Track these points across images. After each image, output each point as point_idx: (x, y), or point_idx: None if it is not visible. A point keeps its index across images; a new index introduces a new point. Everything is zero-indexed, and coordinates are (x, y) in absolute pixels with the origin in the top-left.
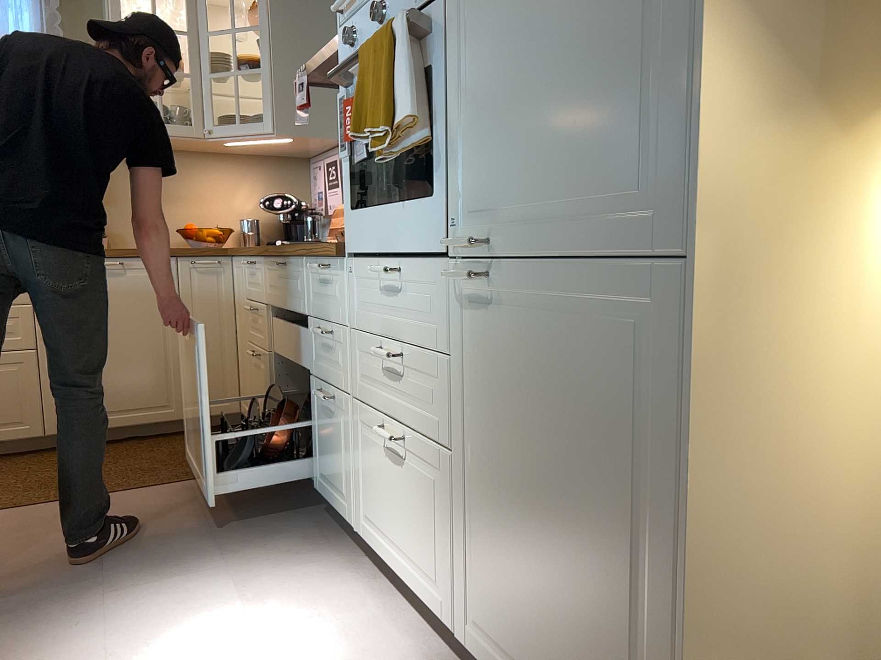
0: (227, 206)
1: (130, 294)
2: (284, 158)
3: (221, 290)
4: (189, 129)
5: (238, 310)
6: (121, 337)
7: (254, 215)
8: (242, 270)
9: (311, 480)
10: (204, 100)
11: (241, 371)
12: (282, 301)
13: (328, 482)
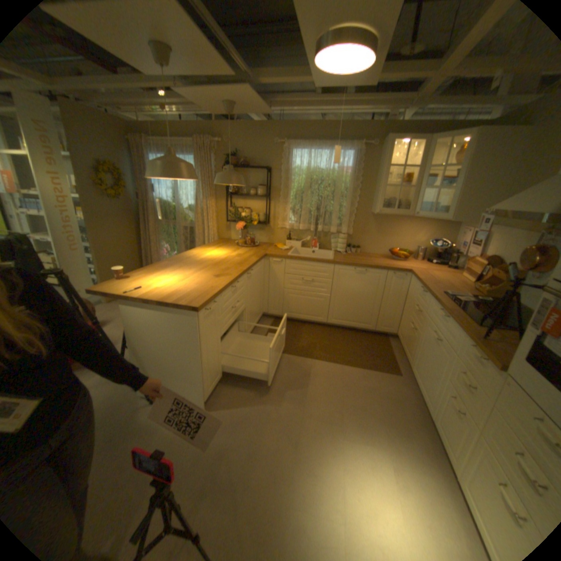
0: (413, 239)
1: (366, 281)
2: (448, 218)
3: (403, 286)
4: (407, 212)
5: (408, 297)
6: (359, 296)
7: (425, 244)
8: (417, 286)
9: (433, 416)
10: (418, 198)
11: (402, 321)
12: (441, 329)
13: (444, 433)
